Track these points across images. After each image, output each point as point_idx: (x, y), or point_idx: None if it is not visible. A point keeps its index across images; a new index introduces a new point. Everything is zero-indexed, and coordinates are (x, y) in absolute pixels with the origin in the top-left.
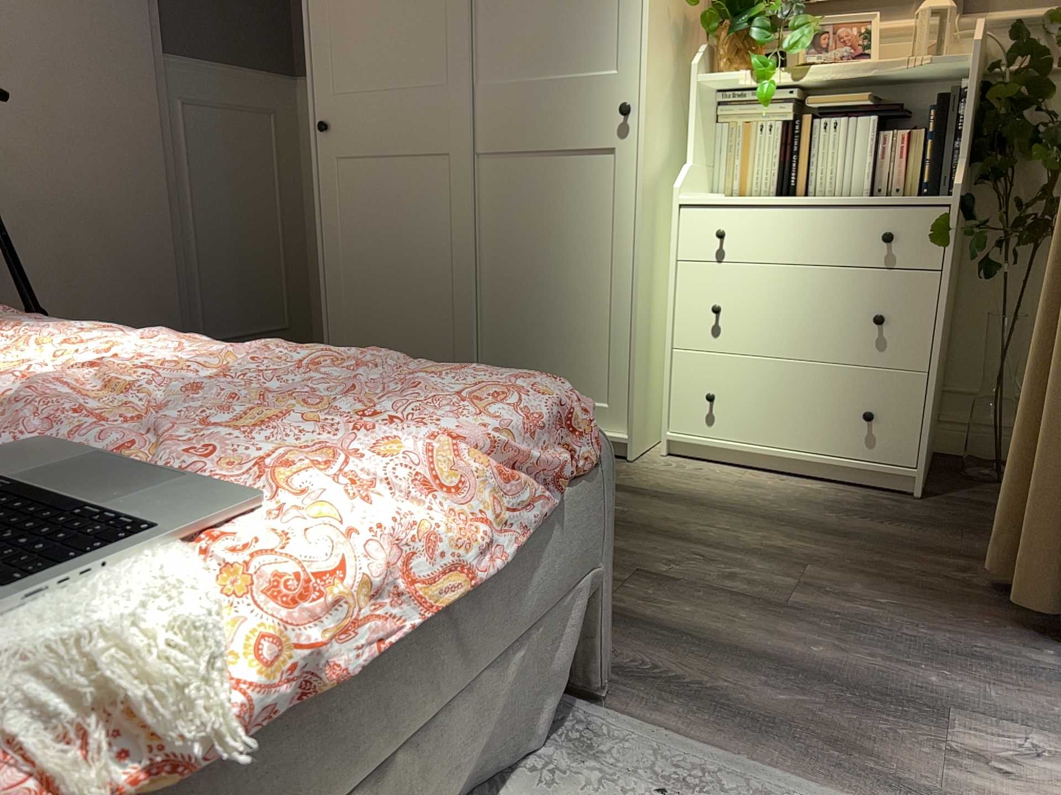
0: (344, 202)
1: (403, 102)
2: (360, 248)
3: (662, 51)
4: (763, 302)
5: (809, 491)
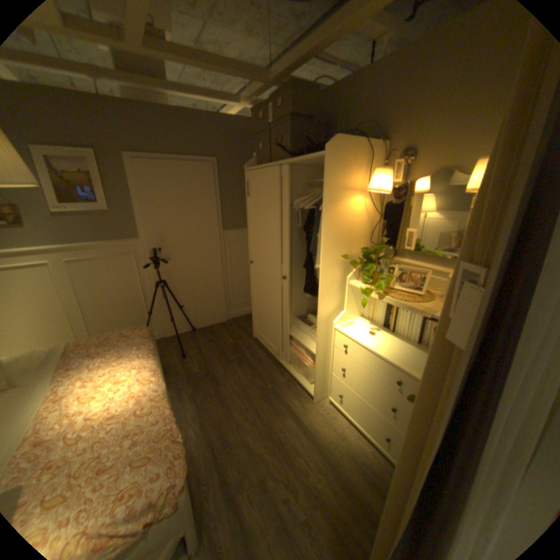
0: (256, 284)
1: (266, 263)
2: (258, 298)
3: (333, 274)
4: (357, 376)
5: (363, 451)
